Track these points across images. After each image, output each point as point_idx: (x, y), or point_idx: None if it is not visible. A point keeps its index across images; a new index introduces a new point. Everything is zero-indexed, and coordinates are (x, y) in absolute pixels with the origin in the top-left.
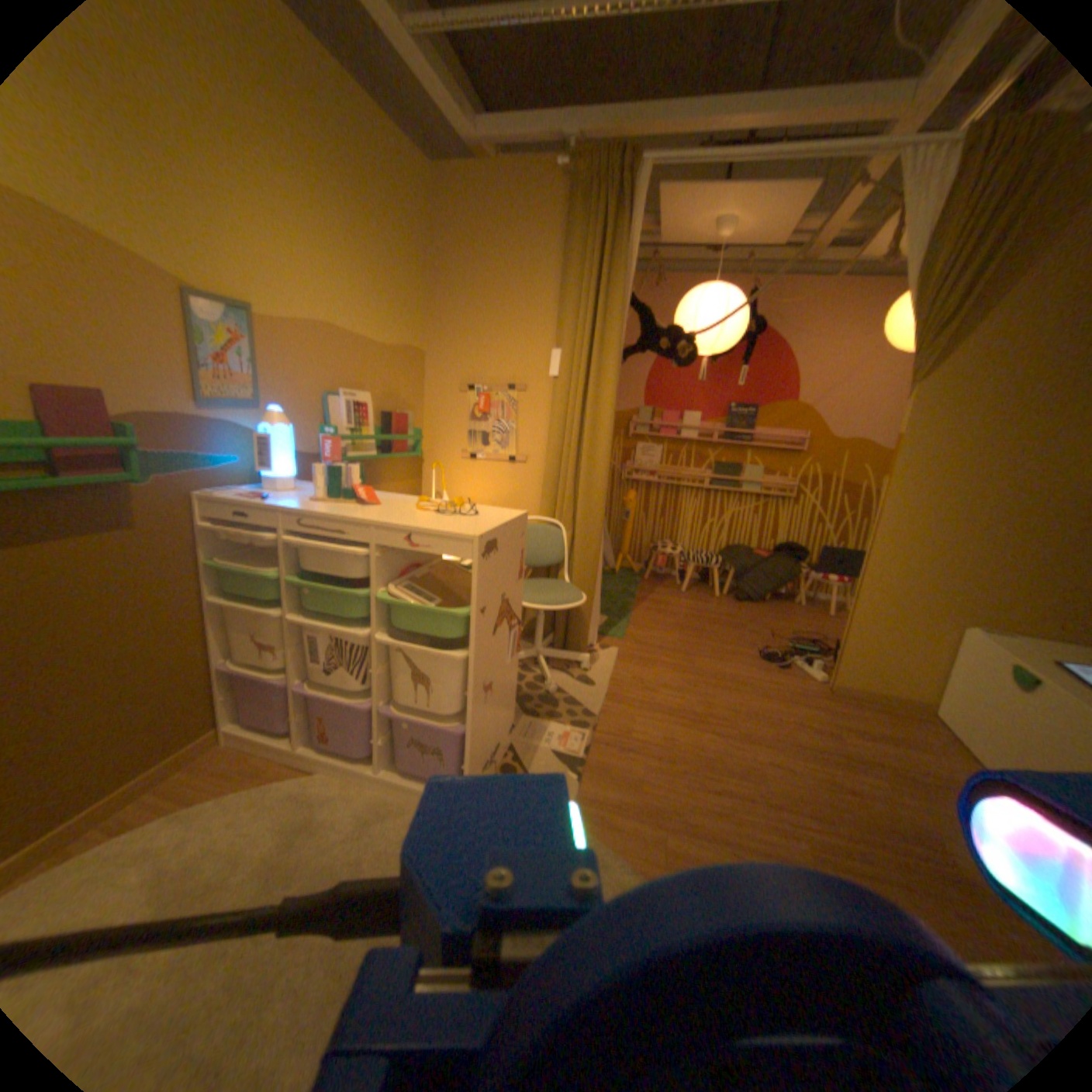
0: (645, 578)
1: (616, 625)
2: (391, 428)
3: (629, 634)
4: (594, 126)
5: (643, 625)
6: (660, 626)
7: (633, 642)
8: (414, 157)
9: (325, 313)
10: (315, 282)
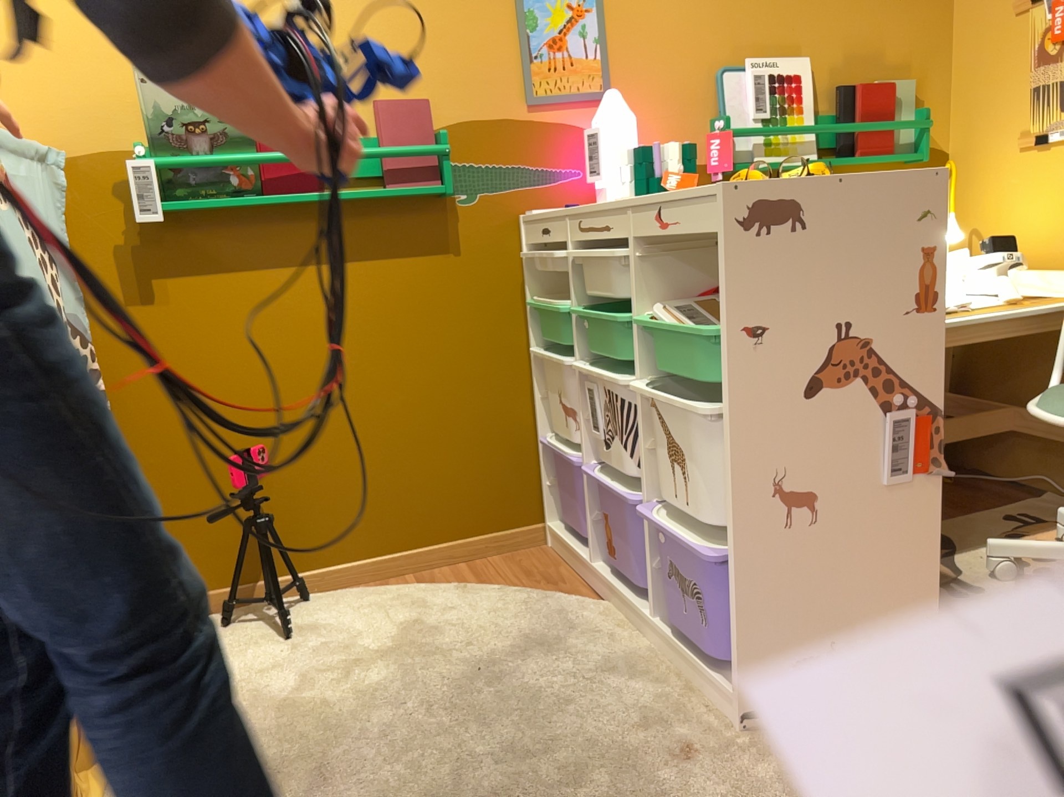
0: None
1: None
2: (853, 113)
3: None
4: None
5: None
6: None
7: None
8: None
9: None
10: None
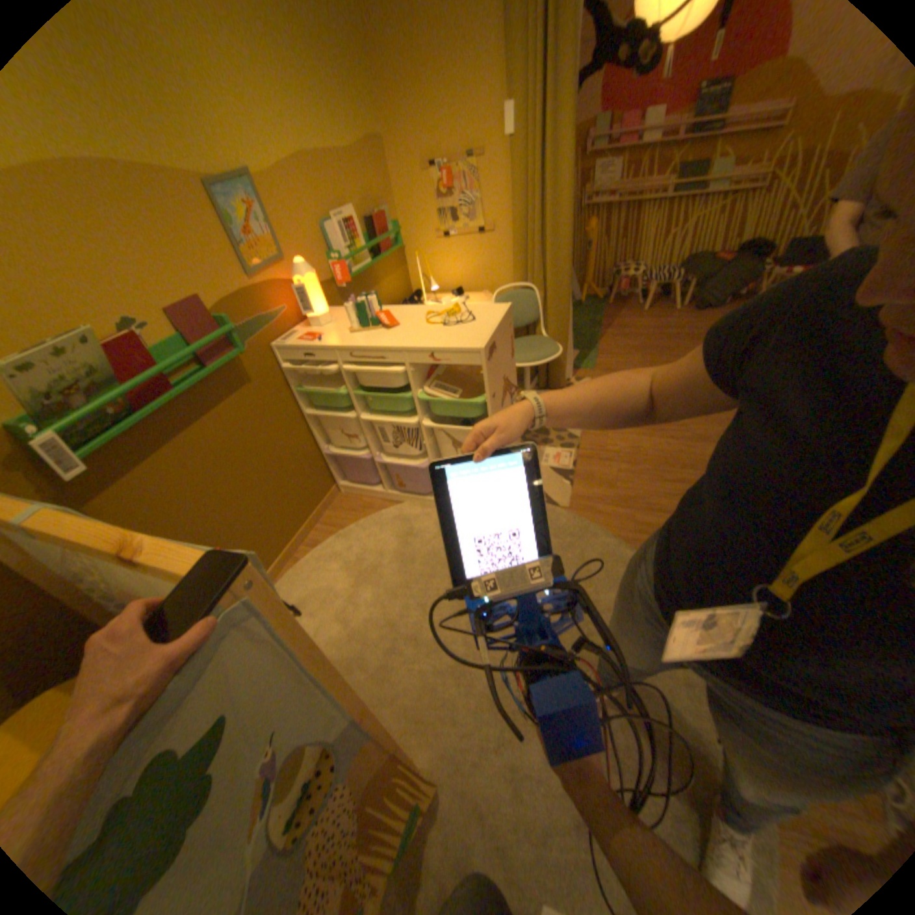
0: (609, 303)
1: (587, 356)
2: (374, 230)
3: (598, 362)
4: None
5: (610, 351)
6: (624, 350)
7: (602, 369)
8: None
9: (296, 140)
10: (278, 111)
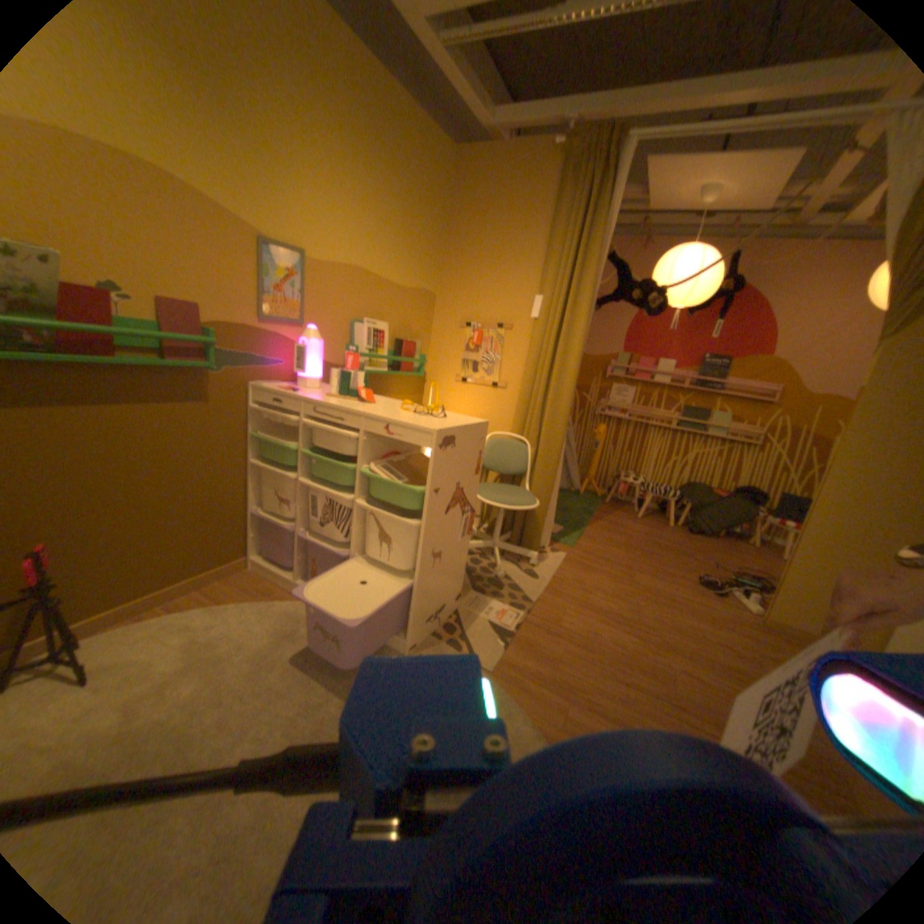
0: (607, 502)
1: (570, 536)
2: (401, 352)
3: (580, 544)
4: (591, 110)
5: (595, 539)
6: (610, 543)
7: (581, 551)
8: (443, 142)
9: (360, 260)
10: (354, 236)
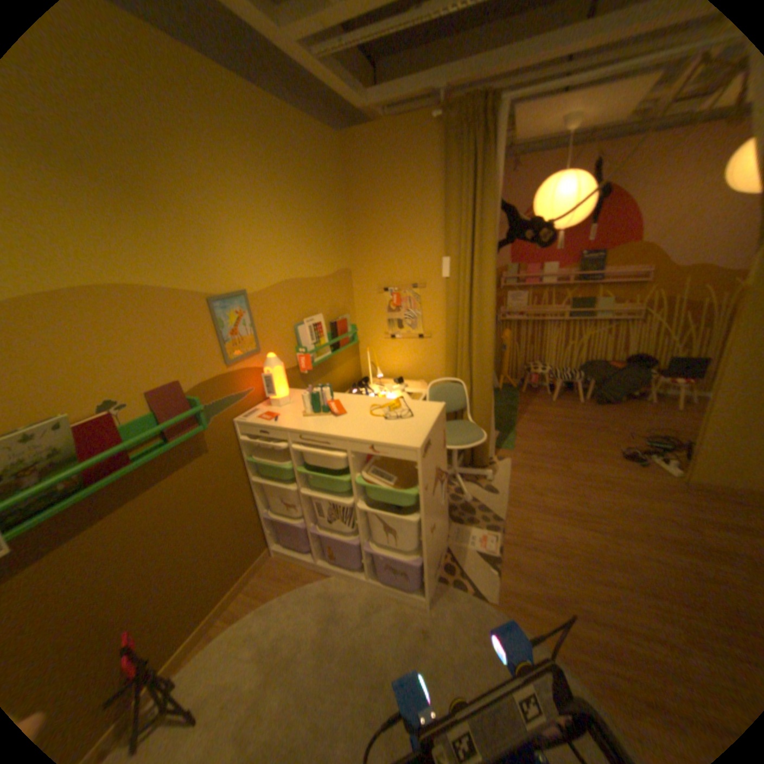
0: (523, 392)
1: (507, 438)
2: (337, 332)
3: (518, 444)
4: (458, 77)
5: (527, 435)
6: (540, 435)
7: (521, 451)
8: (326, 134)
9: (288, 273)
10: (279, 255)
